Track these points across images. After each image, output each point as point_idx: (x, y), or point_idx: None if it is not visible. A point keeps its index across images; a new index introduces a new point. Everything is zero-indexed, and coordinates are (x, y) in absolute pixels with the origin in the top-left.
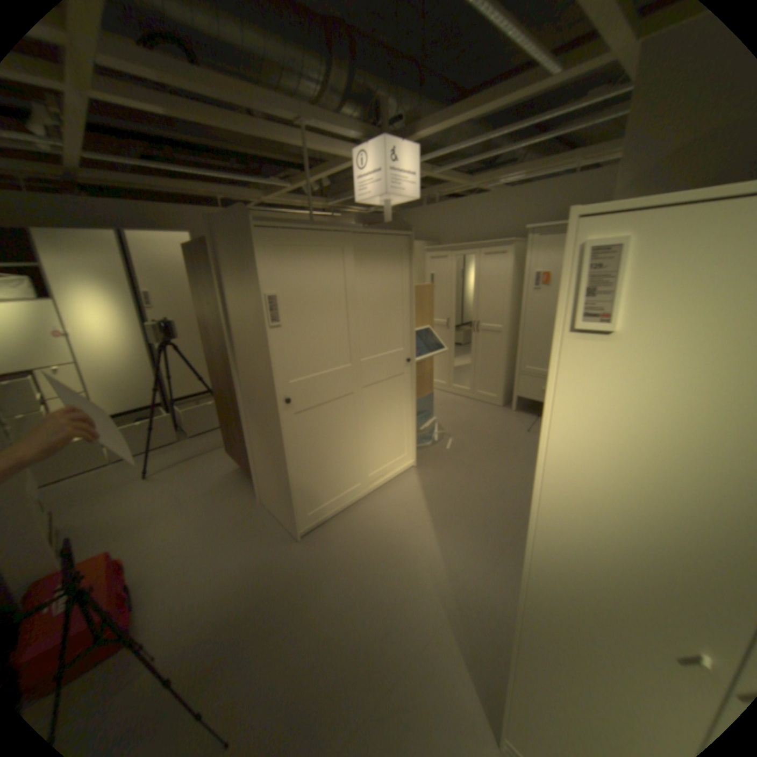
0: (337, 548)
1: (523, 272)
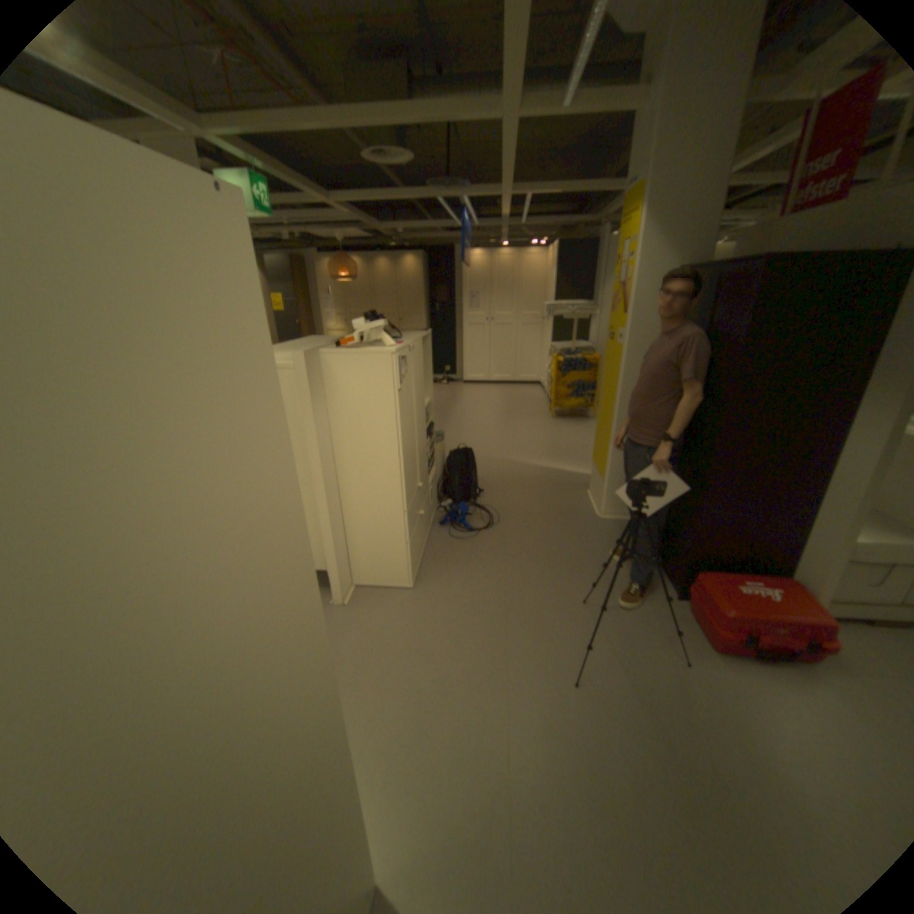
0: None
1: None
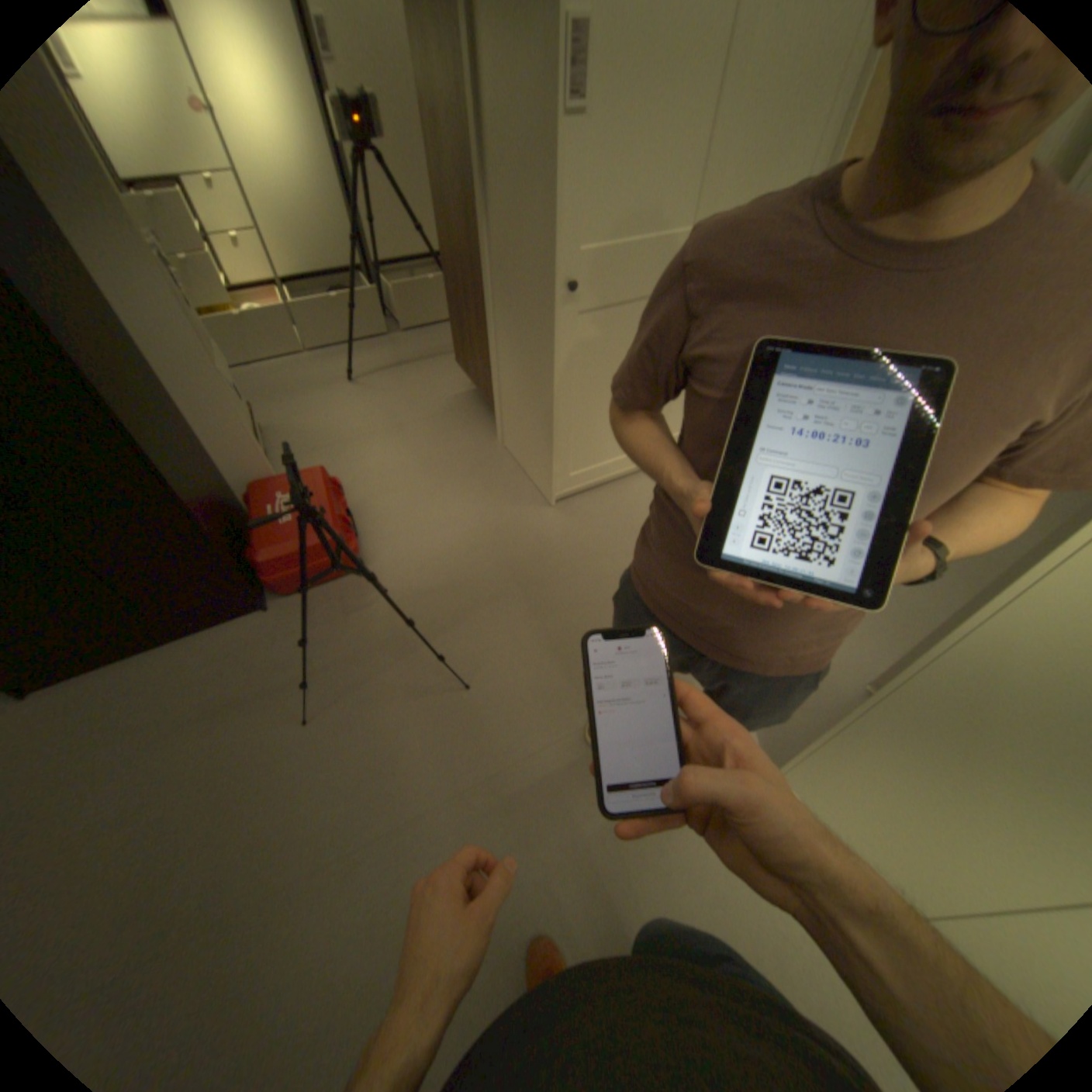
0: (604, 526)
1: None
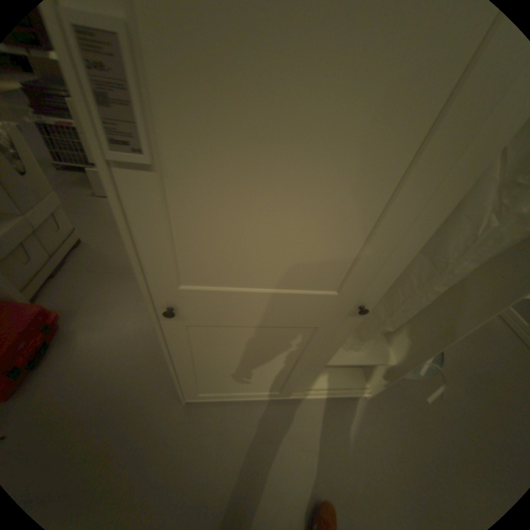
0: (206, 451)
1: None
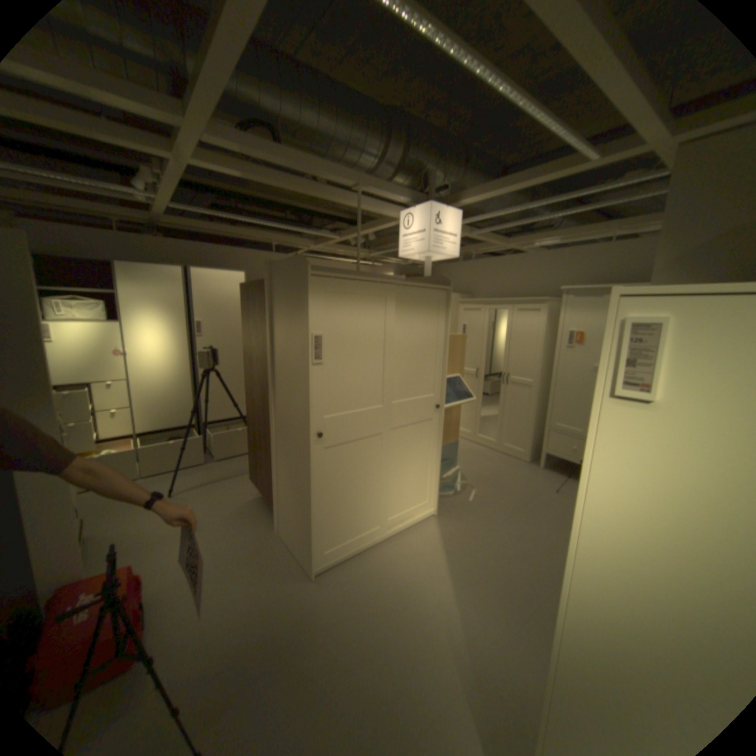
0: (351, 593)
1: (557, 330)
